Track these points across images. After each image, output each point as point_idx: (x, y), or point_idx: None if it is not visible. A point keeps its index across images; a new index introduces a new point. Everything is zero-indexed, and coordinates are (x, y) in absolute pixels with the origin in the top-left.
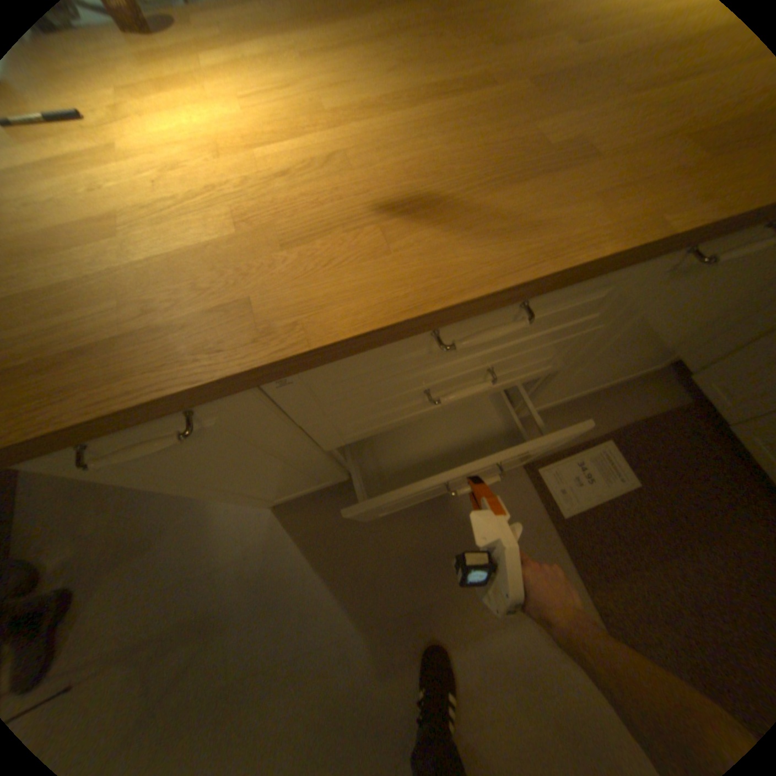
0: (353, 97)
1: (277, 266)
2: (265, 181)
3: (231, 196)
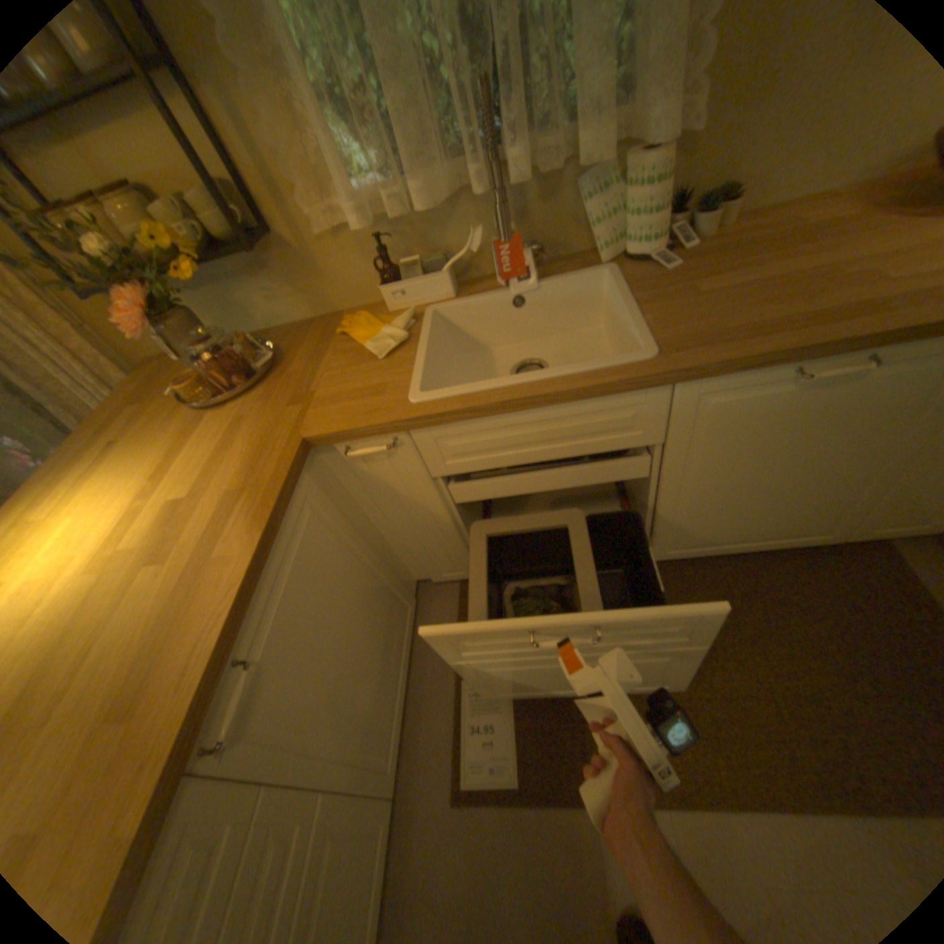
0: None
1: None
2: None
3: None
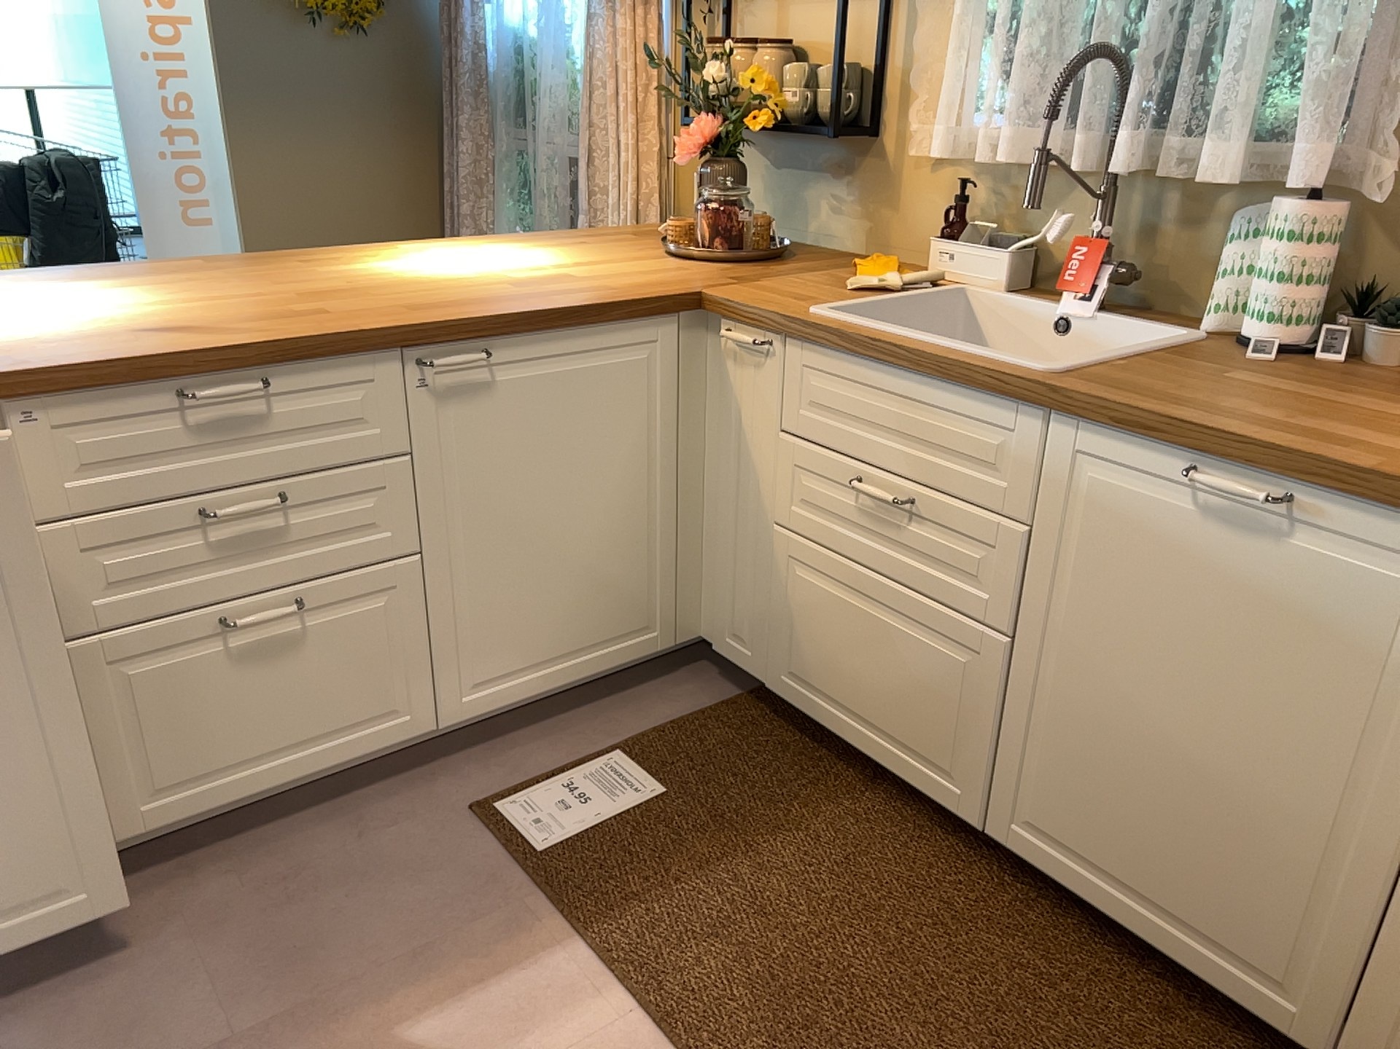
0: (133, 303)
1: (42, 350)
2: (37, 329)
3: (4, 334)
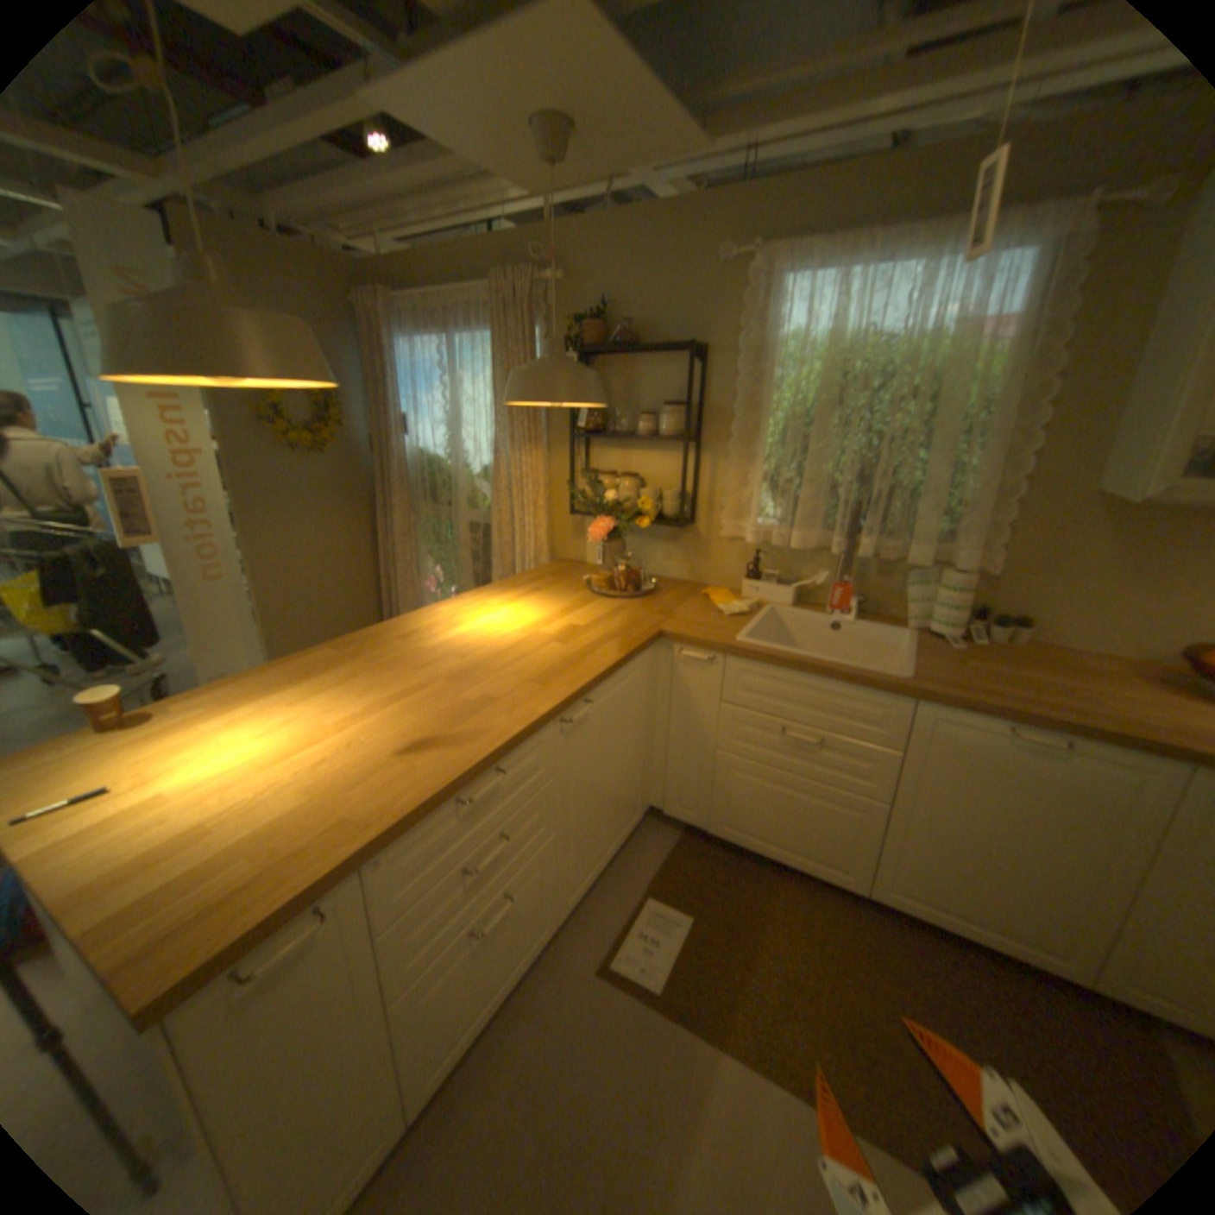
0: (344, 715)
1: (352, 798)
2: (312, 769)
3: (293, 783)
